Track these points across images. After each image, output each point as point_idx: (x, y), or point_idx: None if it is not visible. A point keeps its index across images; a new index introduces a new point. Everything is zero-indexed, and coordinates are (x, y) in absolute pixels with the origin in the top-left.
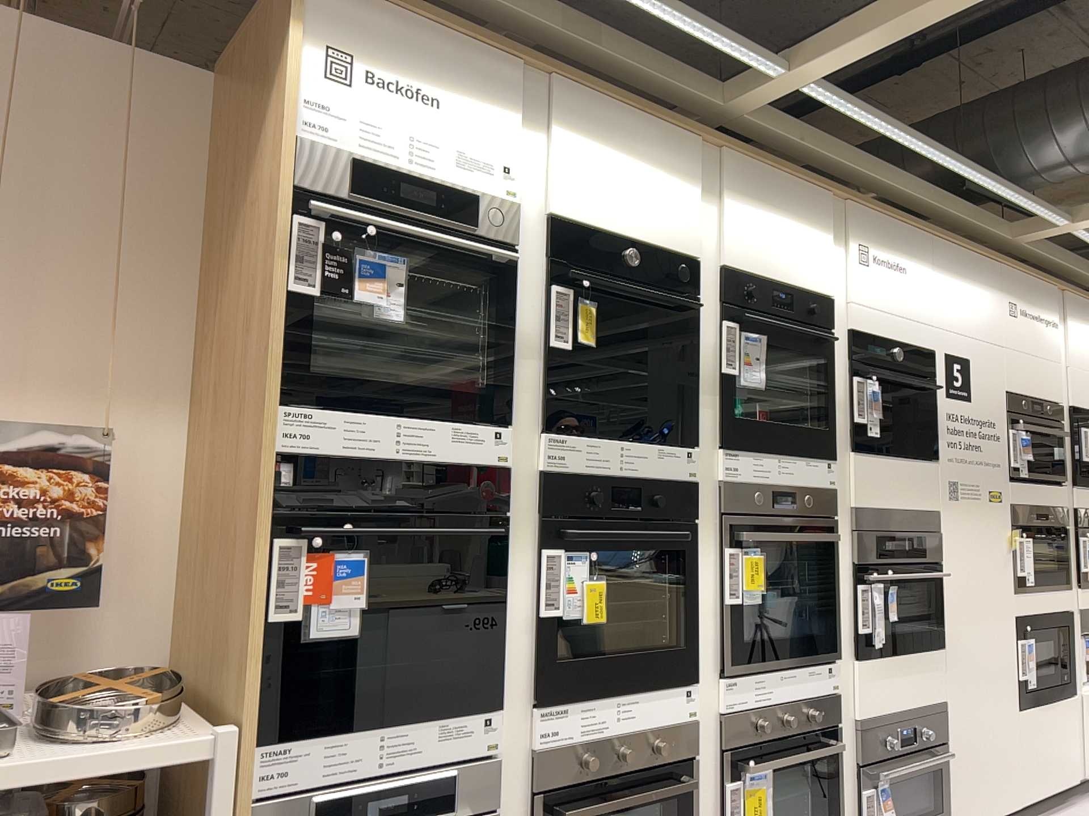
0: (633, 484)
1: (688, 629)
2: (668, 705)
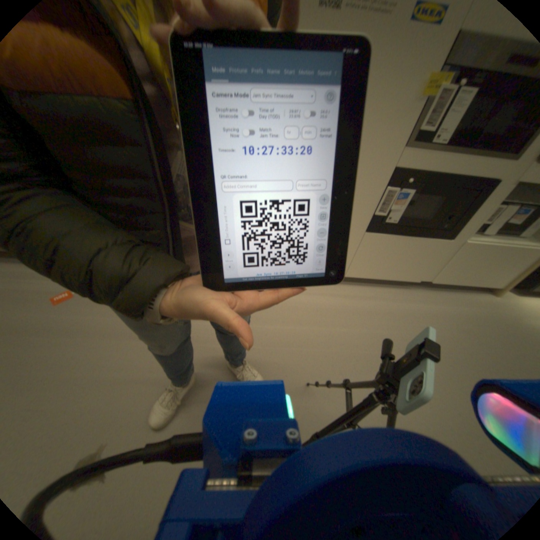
0: None
1: None
2: None
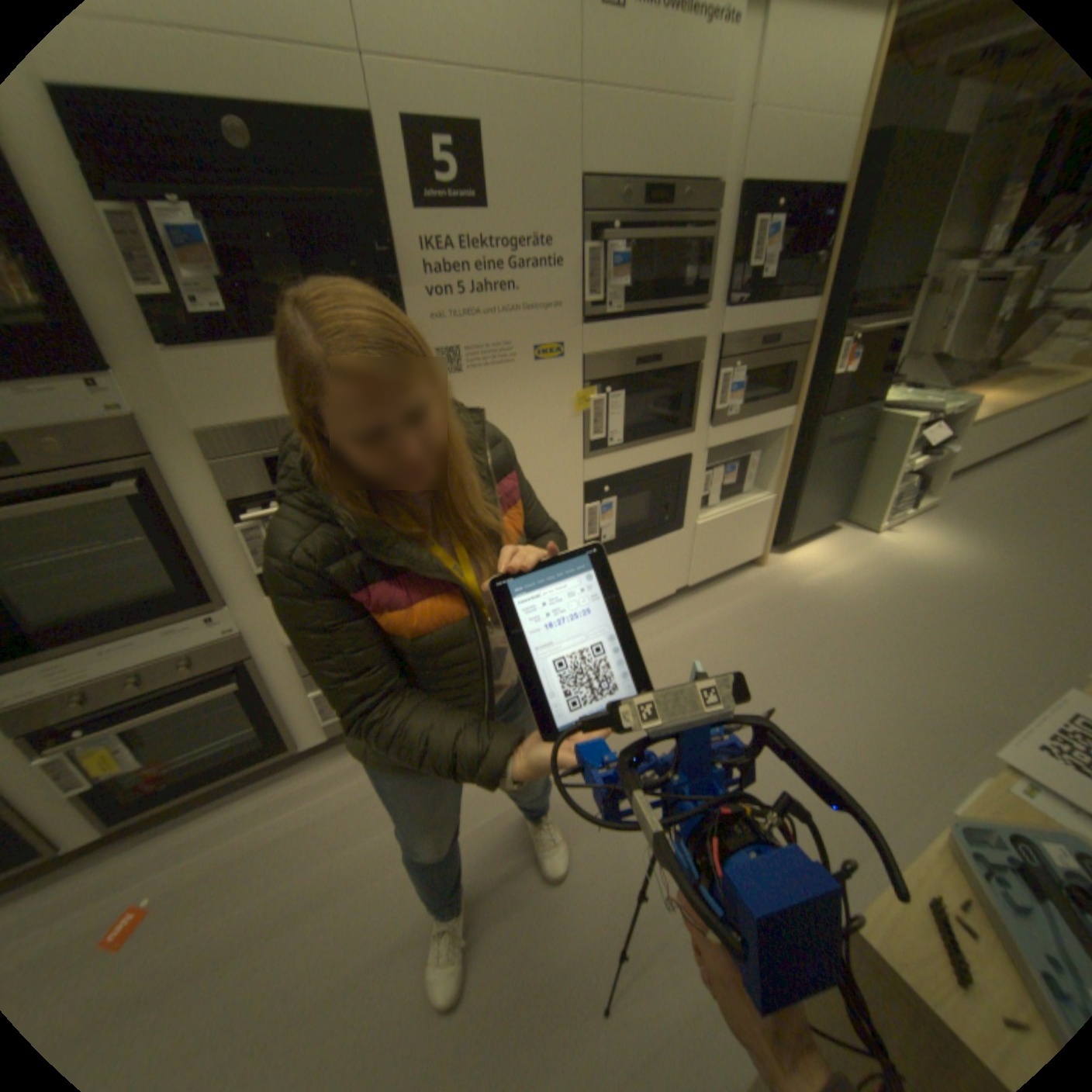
0: None
1: None
2: None
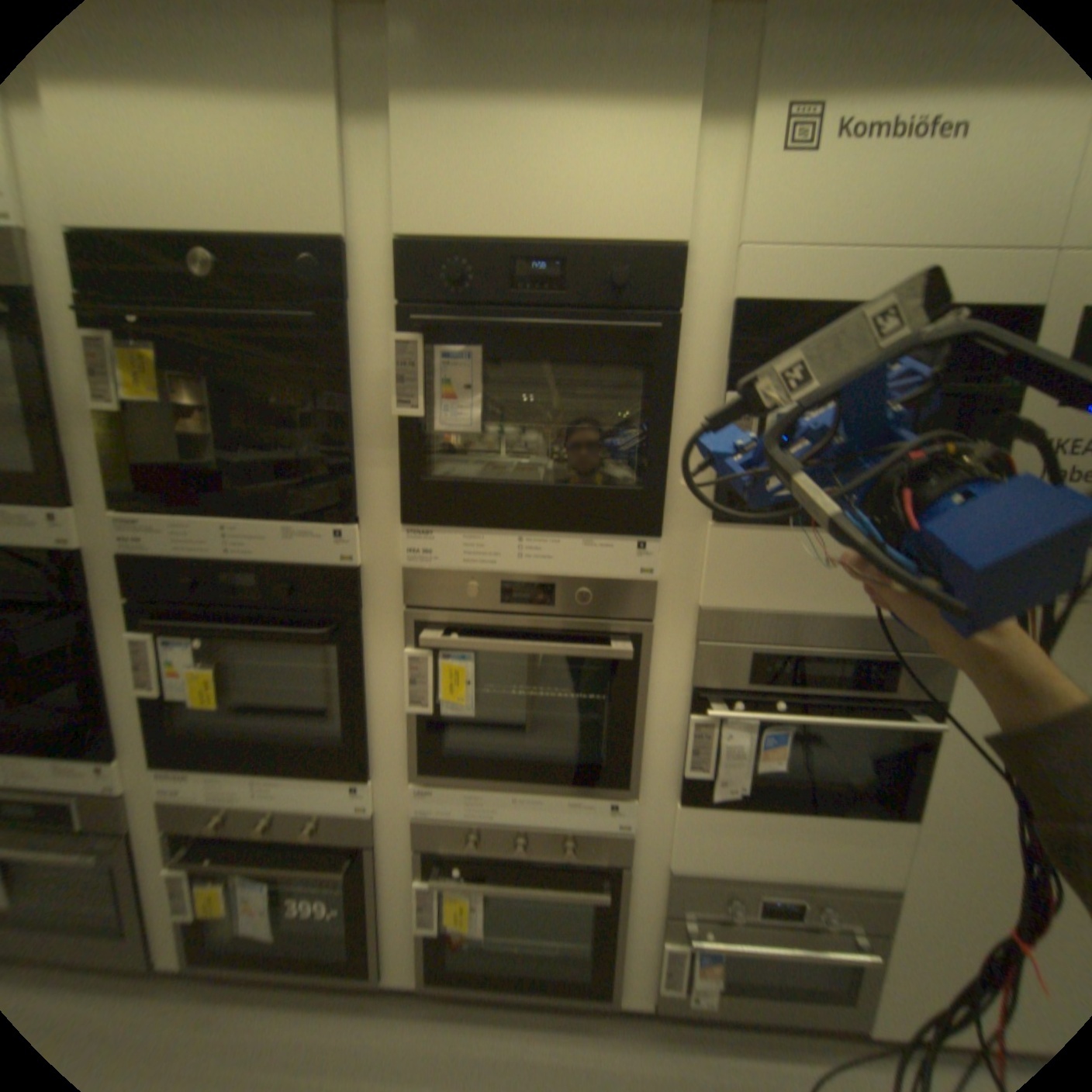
0: (241, 572)
1: (348, 733)
2: (321, 799)
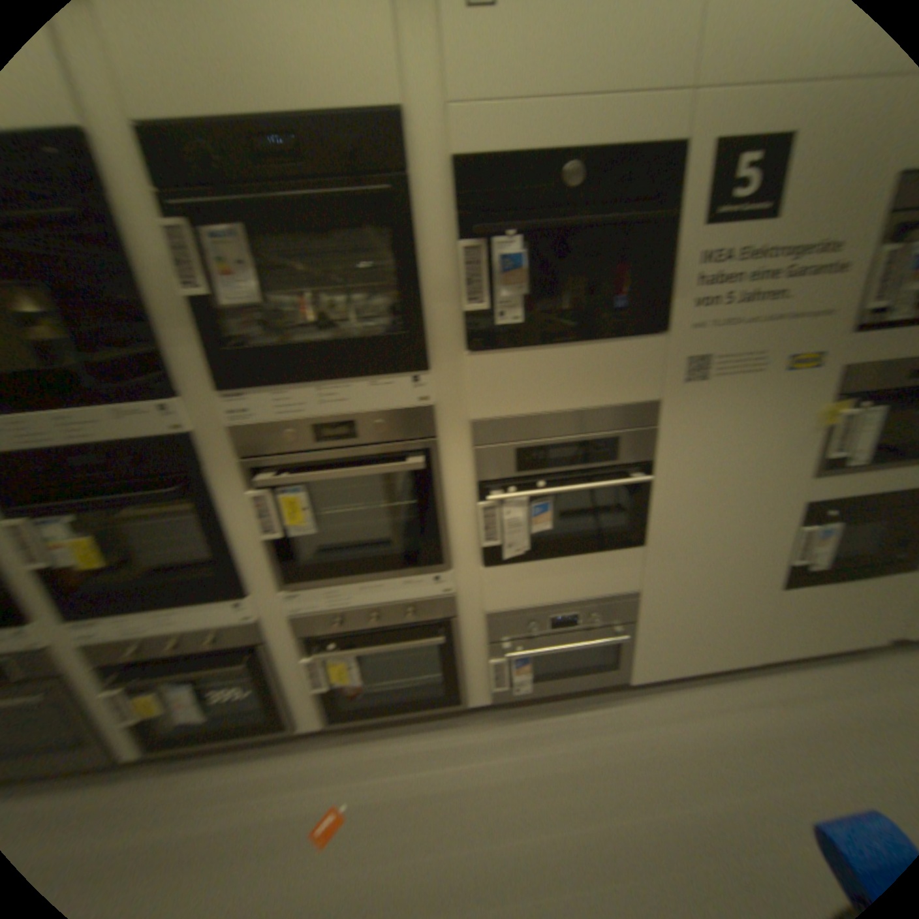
0: (78, 453)
1: (213, 565)
2: (206, 618)
